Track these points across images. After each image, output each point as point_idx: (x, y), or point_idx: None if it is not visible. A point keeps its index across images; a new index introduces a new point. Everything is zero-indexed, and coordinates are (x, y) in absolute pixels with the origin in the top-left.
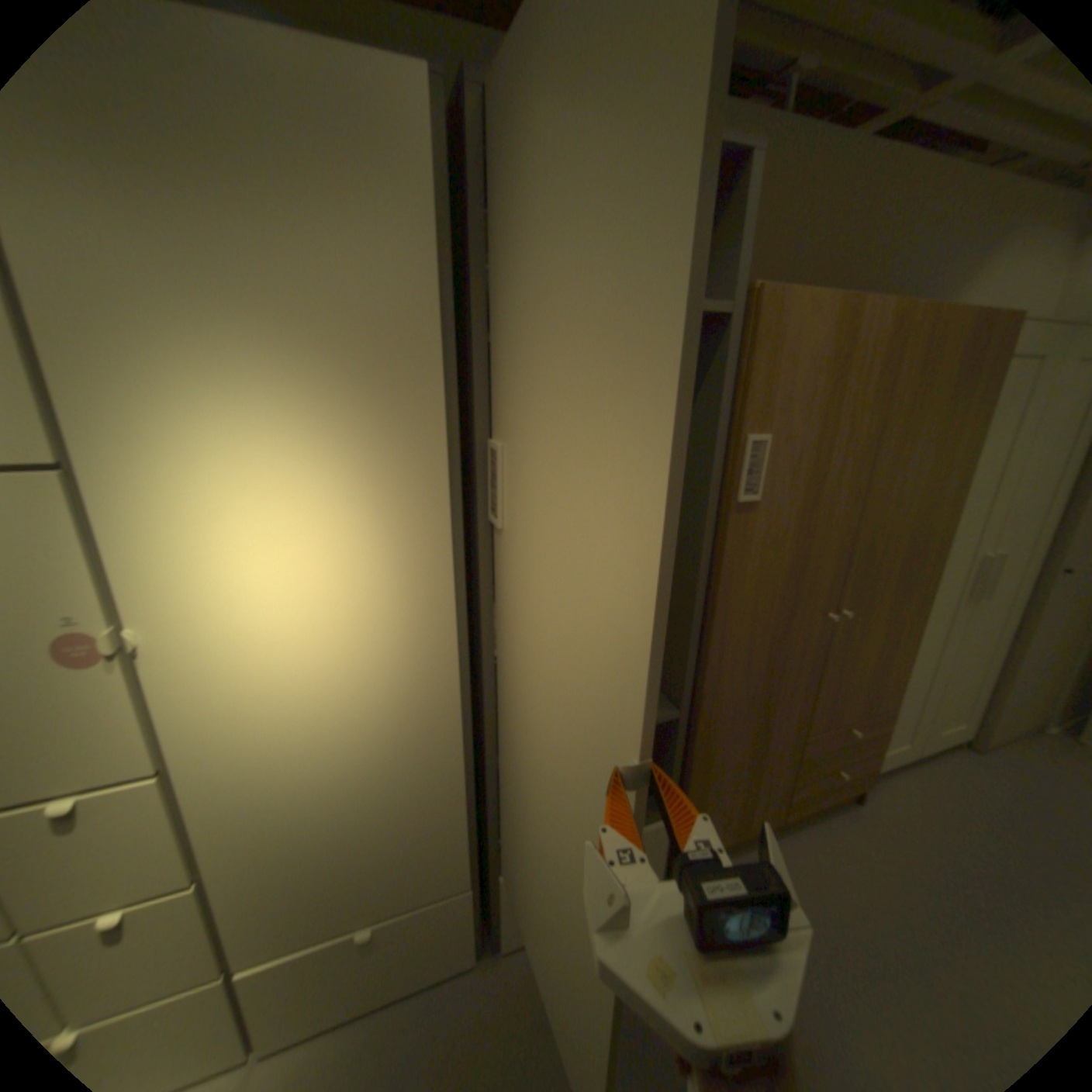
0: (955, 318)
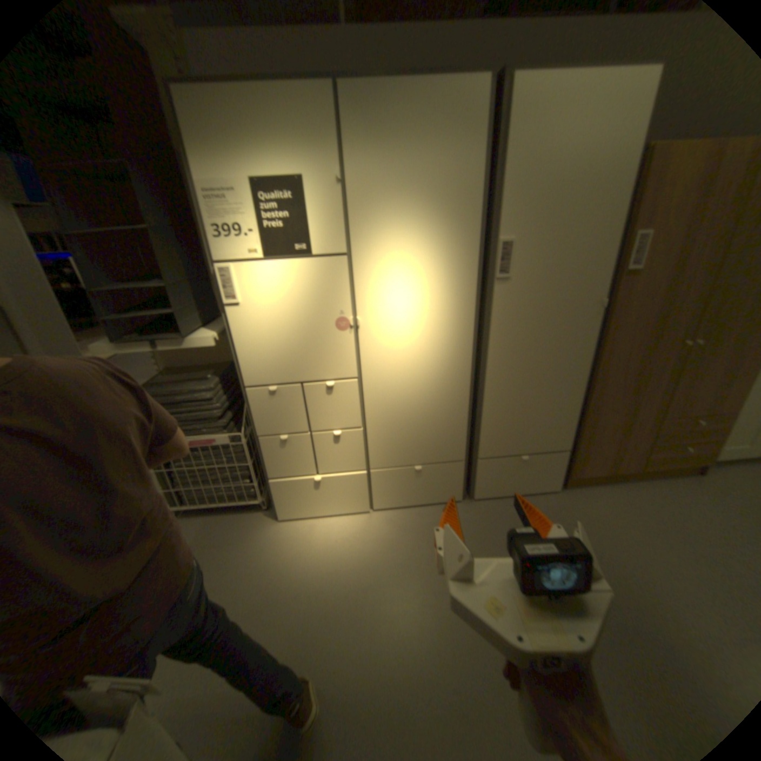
0: None
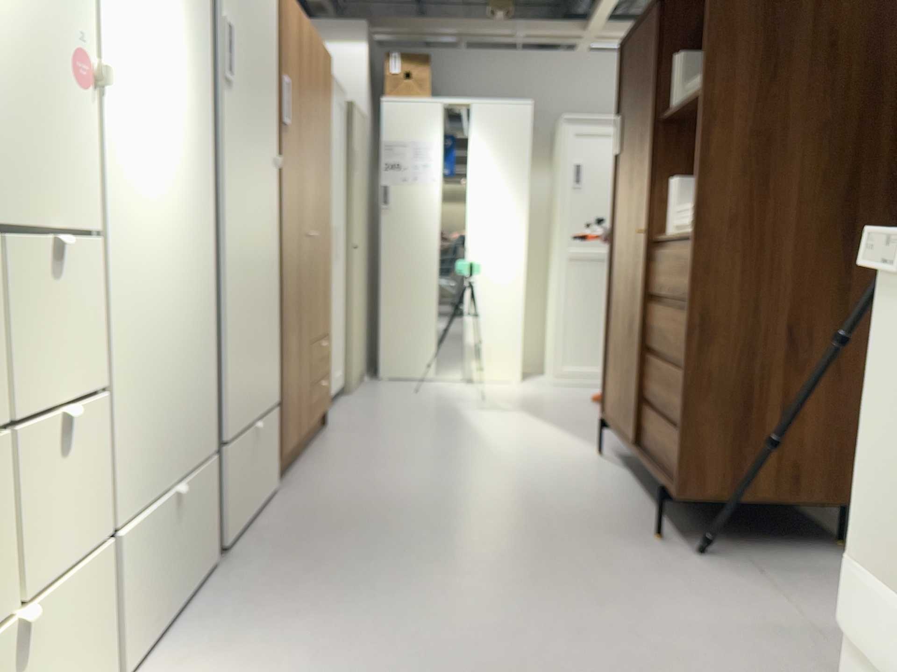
0: (319, 45)
